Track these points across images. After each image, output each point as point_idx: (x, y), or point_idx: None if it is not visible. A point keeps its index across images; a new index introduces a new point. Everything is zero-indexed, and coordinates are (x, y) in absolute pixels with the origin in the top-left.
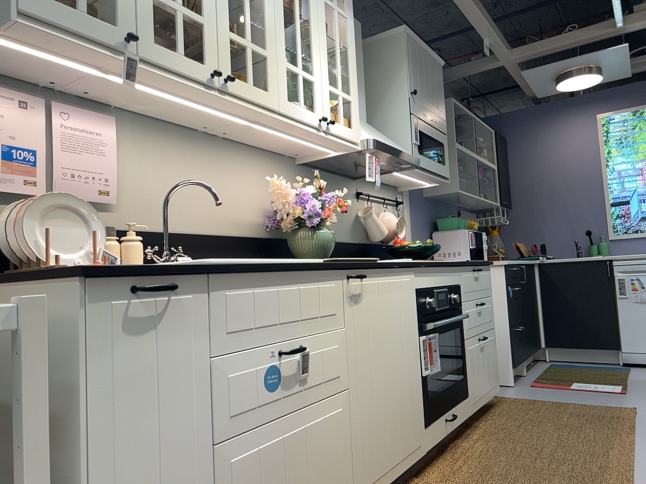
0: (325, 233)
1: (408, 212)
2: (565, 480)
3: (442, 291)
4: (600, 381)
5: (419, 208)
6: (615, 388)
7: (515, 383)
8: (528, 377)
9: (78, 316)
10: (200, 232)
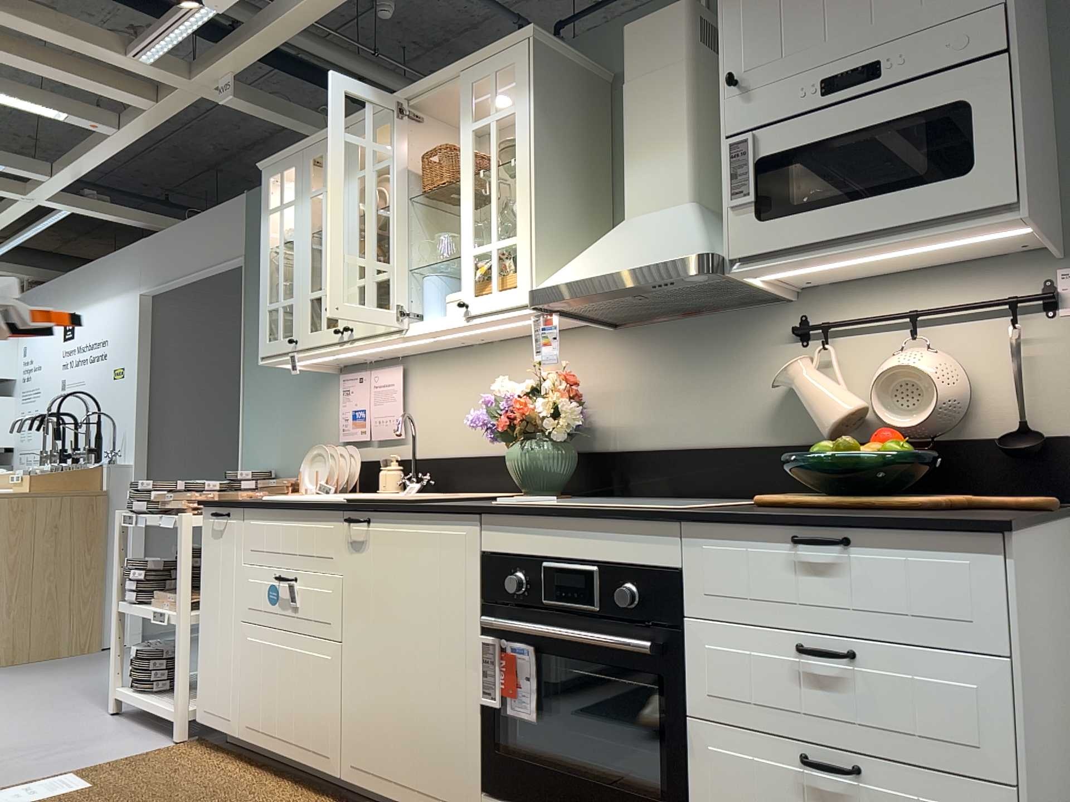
0: (534, 449)
1: None
2: None
3: (577, 569)
4: None
5: None
6: None
7: None
8: None
9: (203, 524)
10: (470, 455)
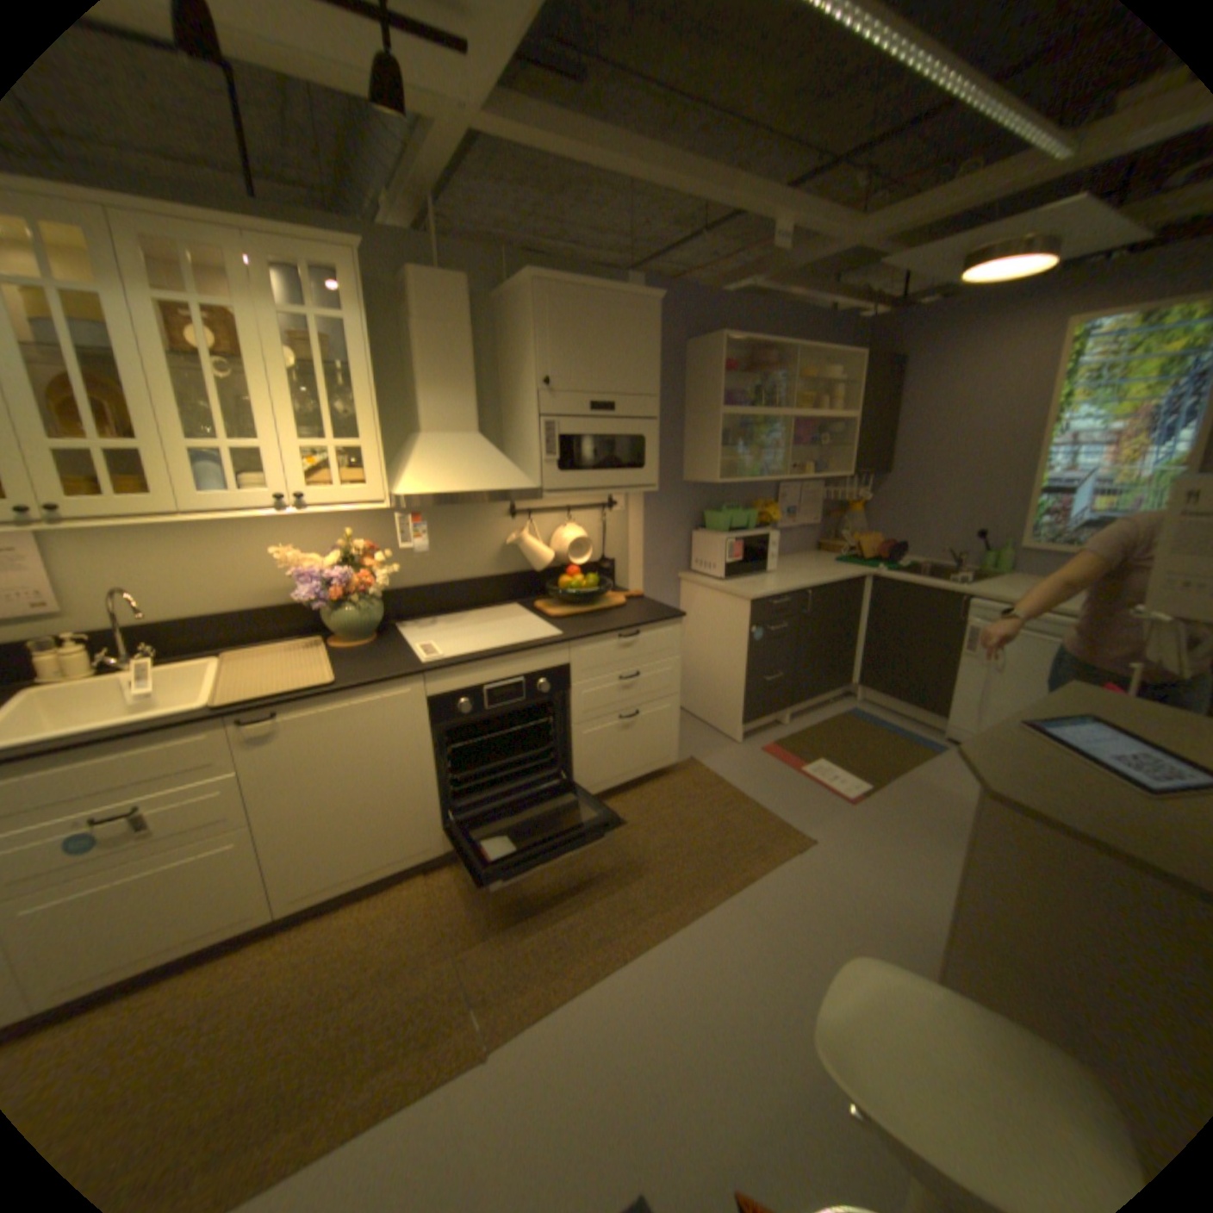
0: (362, 607)
1: (633, 512)
2: (538, 944)
3: (509, 683)
4: (858, 770)
5: (663, 501)
6: (856, 792)
7: (750, 739)
8: (784, 730)
9: None
10: (203, 614)
